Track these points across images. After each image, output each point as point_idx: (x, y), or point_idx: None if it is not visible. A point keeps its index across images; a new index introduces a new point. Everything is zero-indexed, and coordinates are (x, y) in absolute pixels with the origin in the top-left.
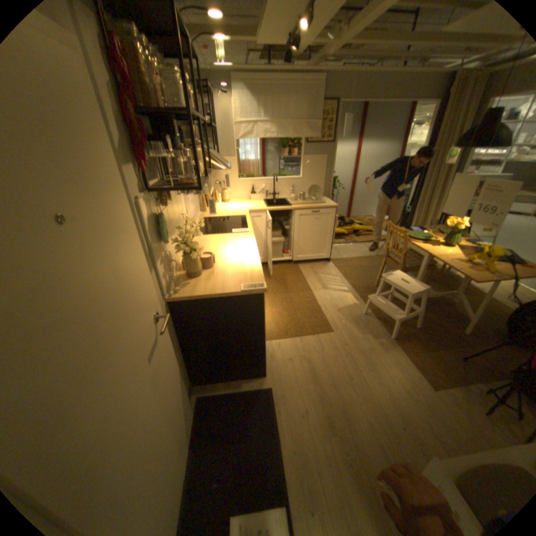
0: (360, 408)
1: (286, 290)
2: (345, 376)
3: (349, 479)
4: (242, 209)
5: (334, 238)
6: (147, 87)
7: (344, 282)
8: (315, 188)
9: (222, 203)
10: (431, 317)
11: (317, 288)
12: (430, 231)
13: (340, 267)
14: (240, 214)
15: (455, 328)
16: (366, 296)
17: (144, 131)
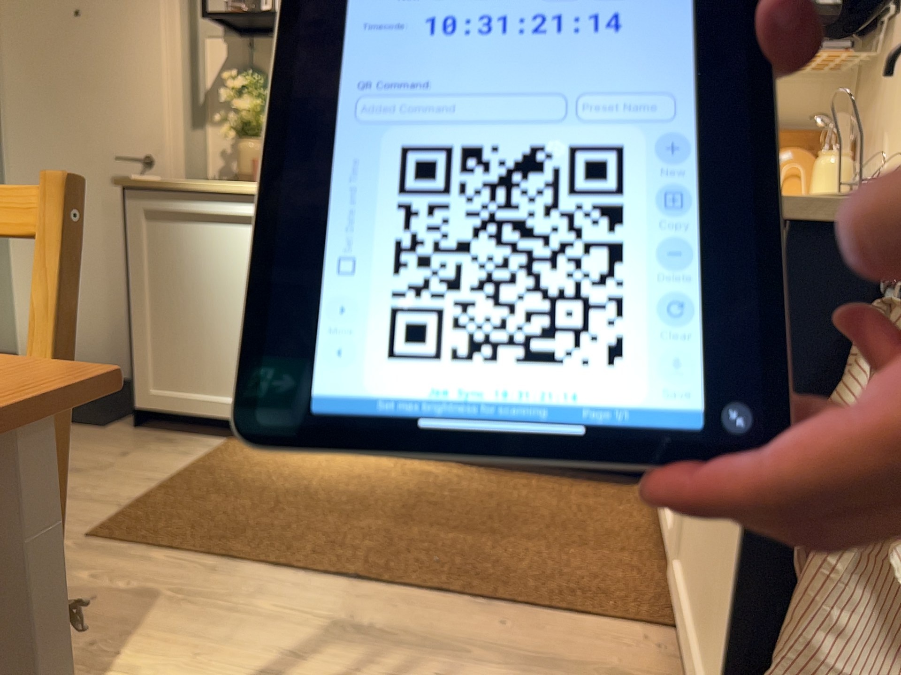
0: None
1: (413, 520)
2: None
3: None
4: None
5: None
6: None
7: None
8: None
9: None
10: None
11: (360, 605)
12: None
13: None
14: None
15: None
16: None
17: None
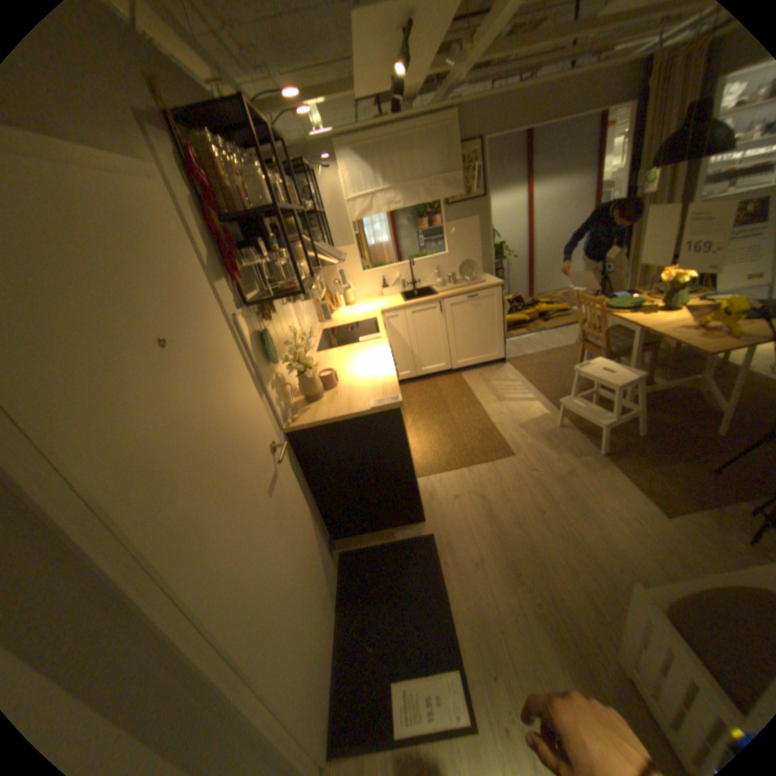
0: (556, 549)
1: (445, 410)
2: (533, 510)
3: (544, 637)
4: (372, 311)
5: (511, 330)
6: (229, 192)
7: (528, 387)
8: (469, 264)
9: (346, 308)
10: (663, 419)
11: (490, 401)
12: (643, 295)
13: (521, 368)
14: (370, 317)
15: (702, 429)
16: (561, 403)
17: (233, 240)
